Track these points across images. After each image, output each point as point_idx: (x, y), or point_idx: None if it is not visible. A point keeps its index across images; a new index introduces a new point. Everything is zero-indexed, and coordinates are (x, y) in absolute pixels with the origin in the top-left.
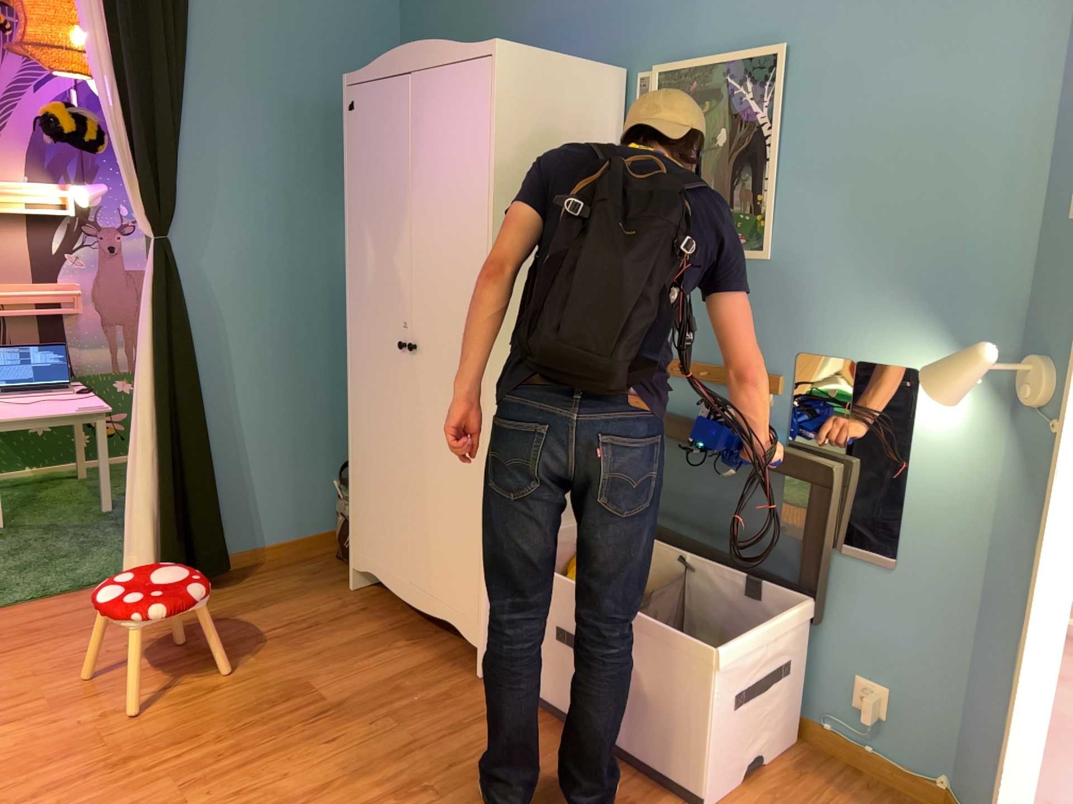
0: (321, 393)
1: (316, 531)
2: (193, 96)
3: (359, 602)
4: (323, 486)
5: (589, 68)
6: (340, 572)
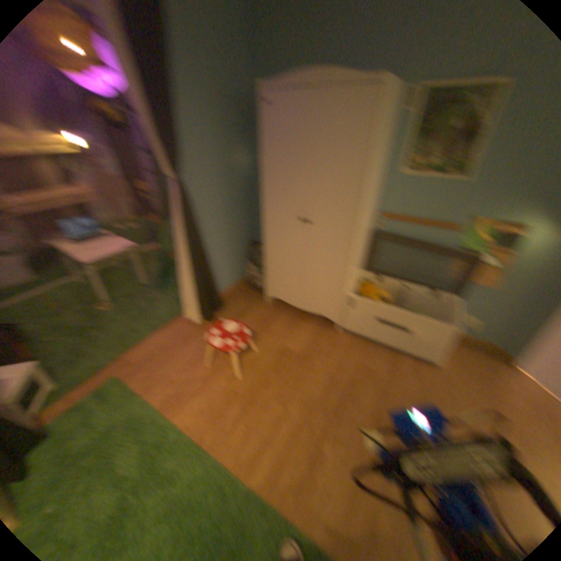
0: (237, 232)
1: (240, 281)
2: (175, 95)
3: (275, 308)
4: (241, 265)
5: (401, 84)
6: (258, 296)
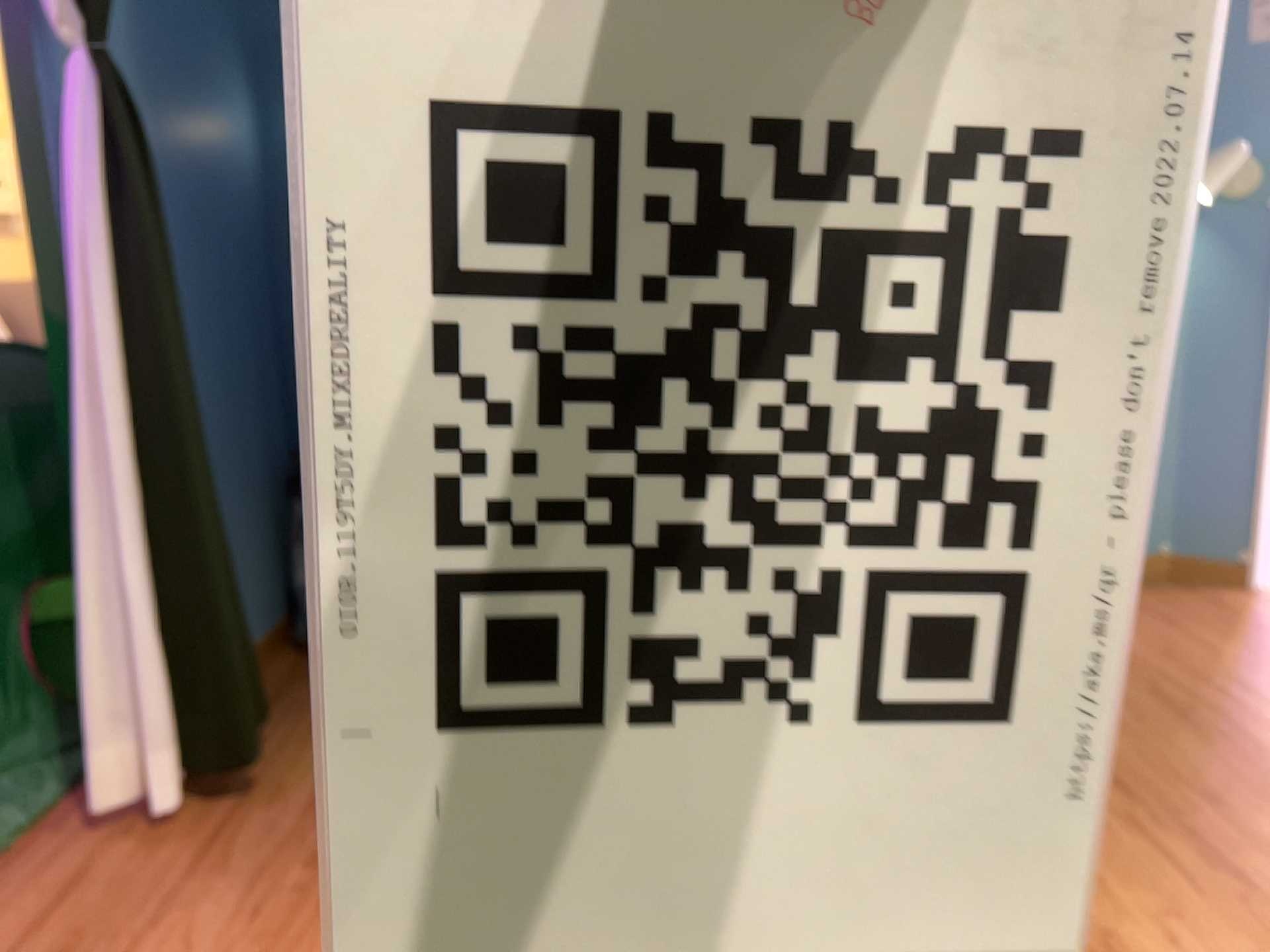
0: (234, 391)
1: (259, 635)
2: None
3: None
4: (255, 555)
5: None
6: None
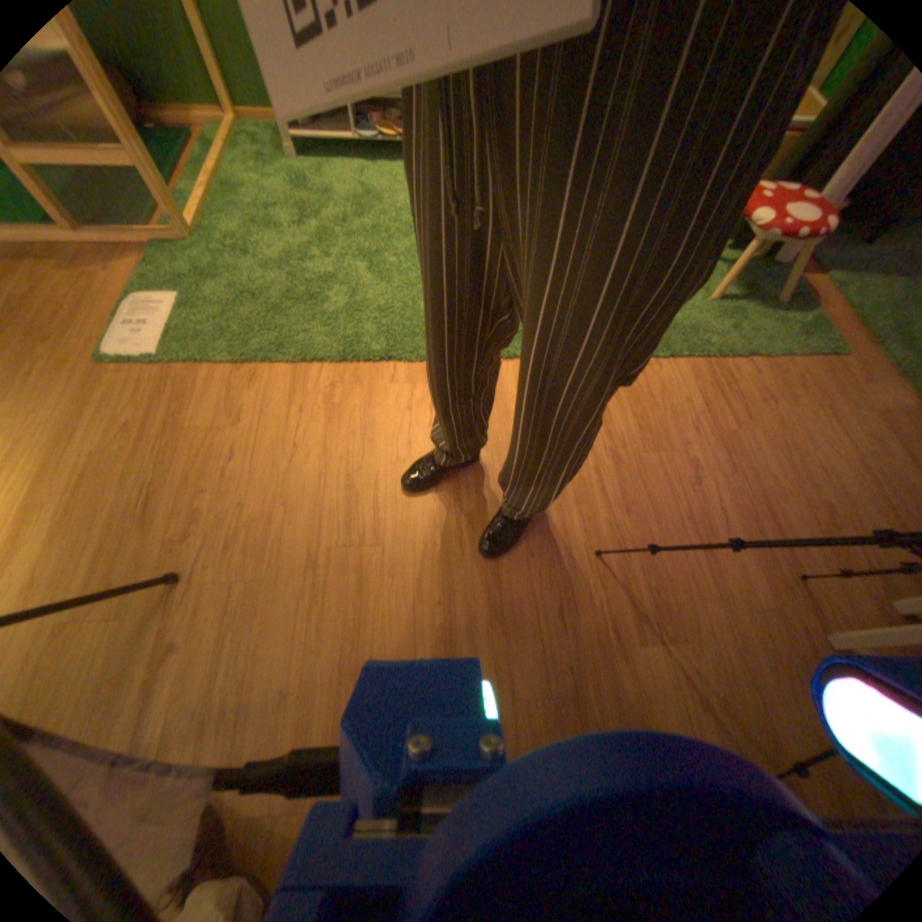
0: None
1: None
2: None
3: None
4: None
5: None
6: None
